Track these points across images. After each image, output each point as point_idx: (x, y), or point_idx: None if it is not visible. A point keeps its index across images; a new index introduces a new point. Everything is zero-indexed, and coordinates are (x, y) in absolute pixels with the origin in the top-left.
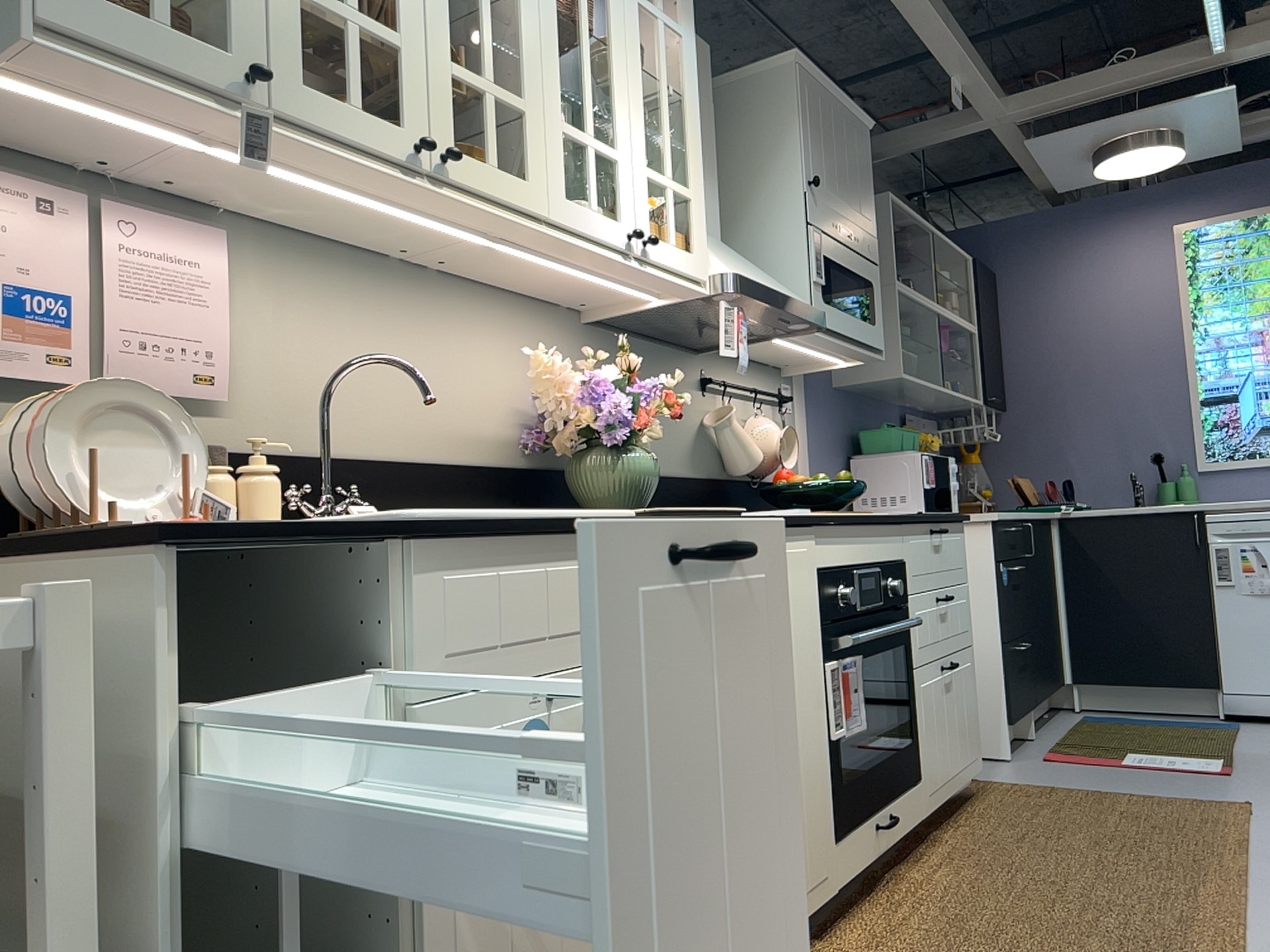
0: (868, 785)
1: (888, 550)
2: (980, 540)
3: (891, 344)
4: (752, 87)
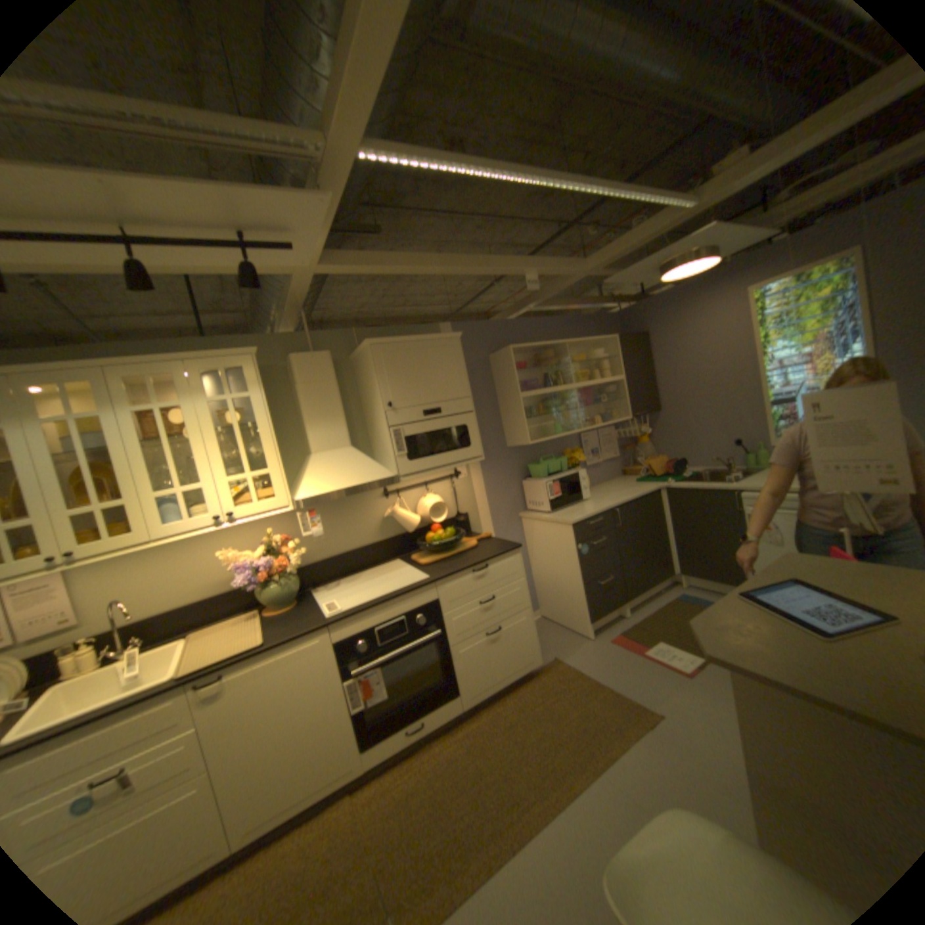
0: (395, 719)
1: (415, 604)
2: (567, 533)
3: (522, 427)
4: (362, 356)
